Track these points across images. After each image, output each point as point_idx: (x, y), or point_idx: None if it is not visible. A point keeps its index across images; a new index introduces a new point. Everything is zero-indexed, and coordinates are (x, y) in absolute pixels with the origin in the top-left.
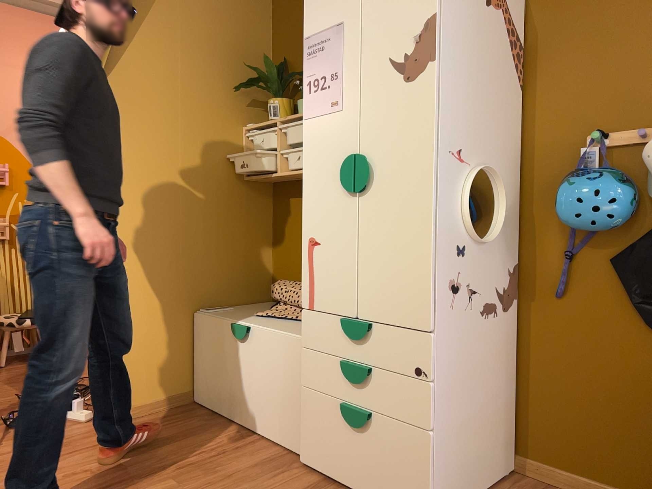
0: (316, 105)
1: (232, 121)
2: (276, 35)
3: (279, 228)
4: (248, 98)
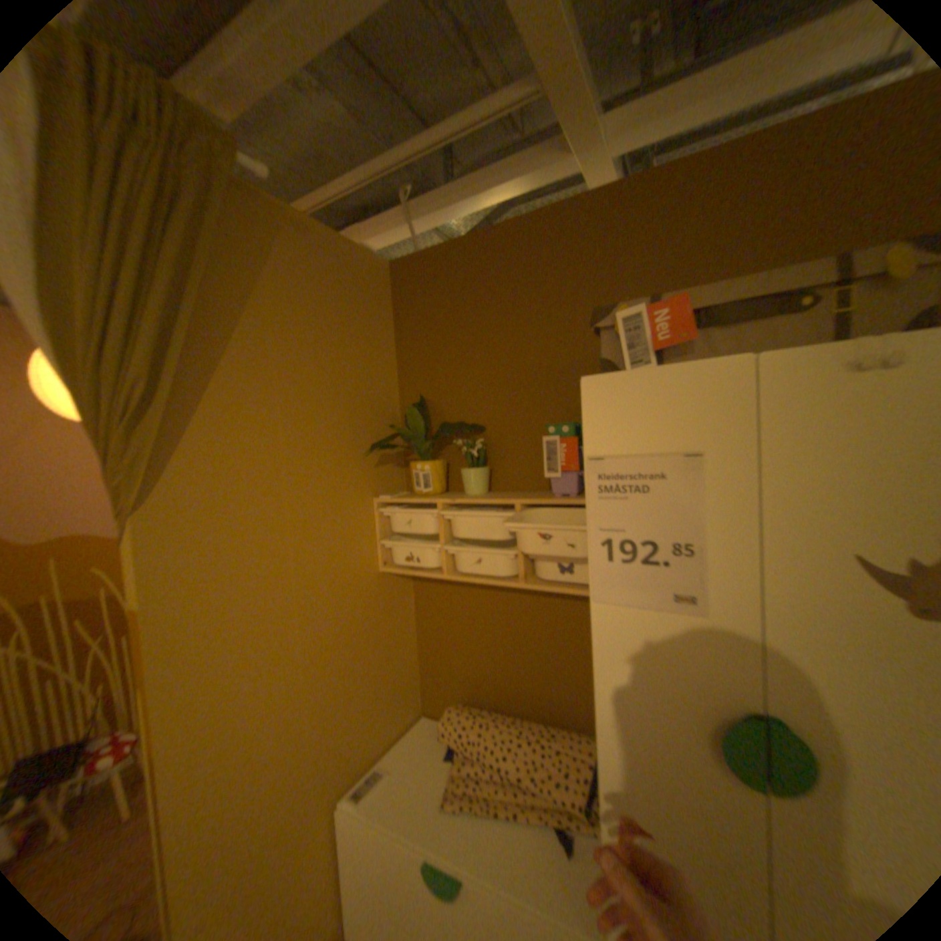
0: (628, 586)
1: (359, 494)
2: (403, 360)
3: (429, 621)
4: (376, 454)
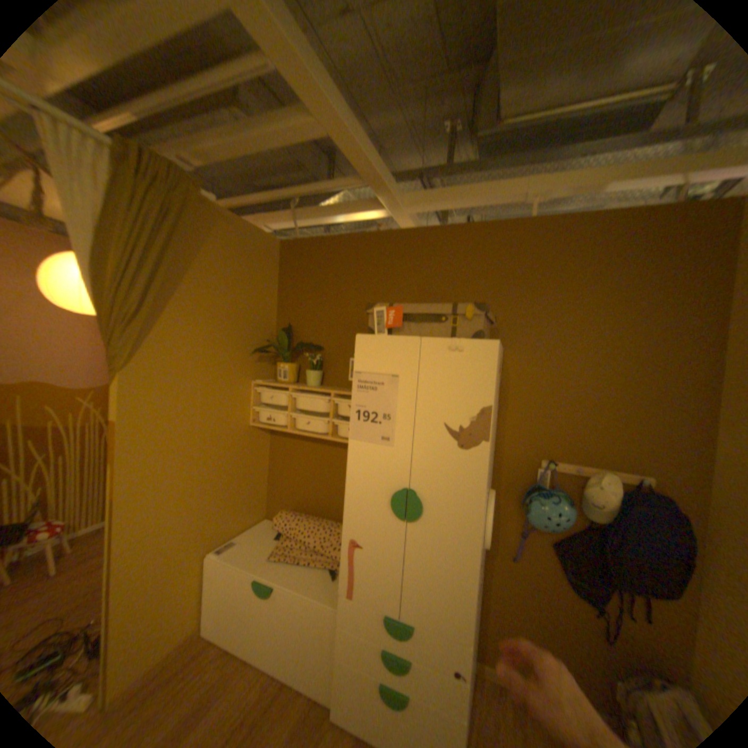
0: (365, 433)
1: (243, 379)
2: (282, 302)
3: (277, 461)
4: (257, 356)
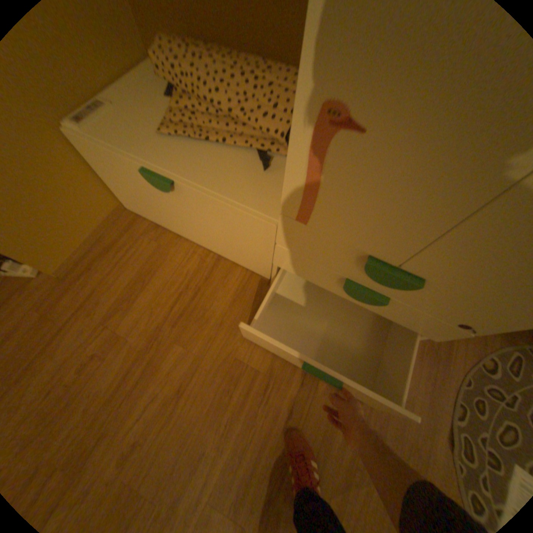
0: None
1: None
2: None
3: None
4: None
